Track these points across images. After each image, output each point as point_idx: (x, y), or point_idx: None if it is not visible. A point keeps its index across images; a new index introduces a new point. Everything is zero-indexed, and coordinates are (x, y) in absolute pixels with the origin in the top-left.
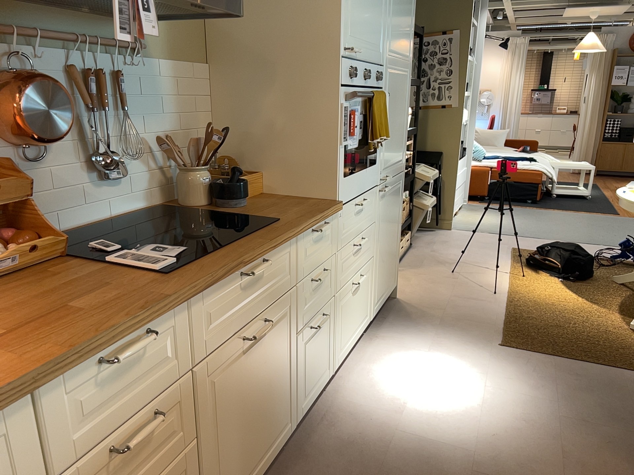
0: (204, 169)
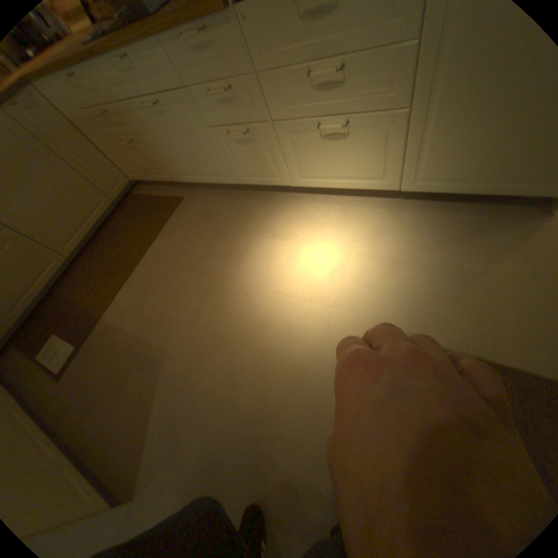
0: None
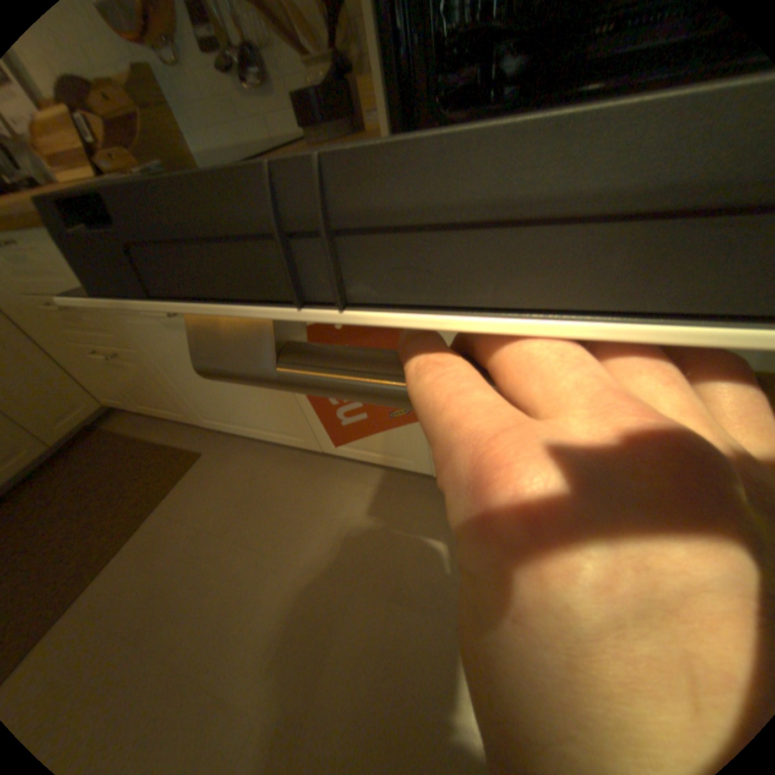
0: (322, 62)
